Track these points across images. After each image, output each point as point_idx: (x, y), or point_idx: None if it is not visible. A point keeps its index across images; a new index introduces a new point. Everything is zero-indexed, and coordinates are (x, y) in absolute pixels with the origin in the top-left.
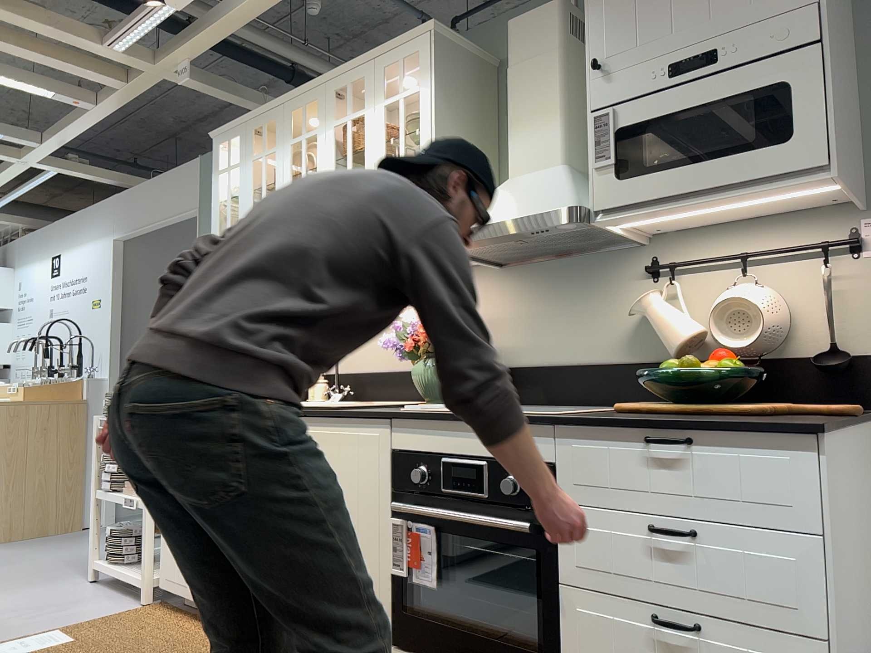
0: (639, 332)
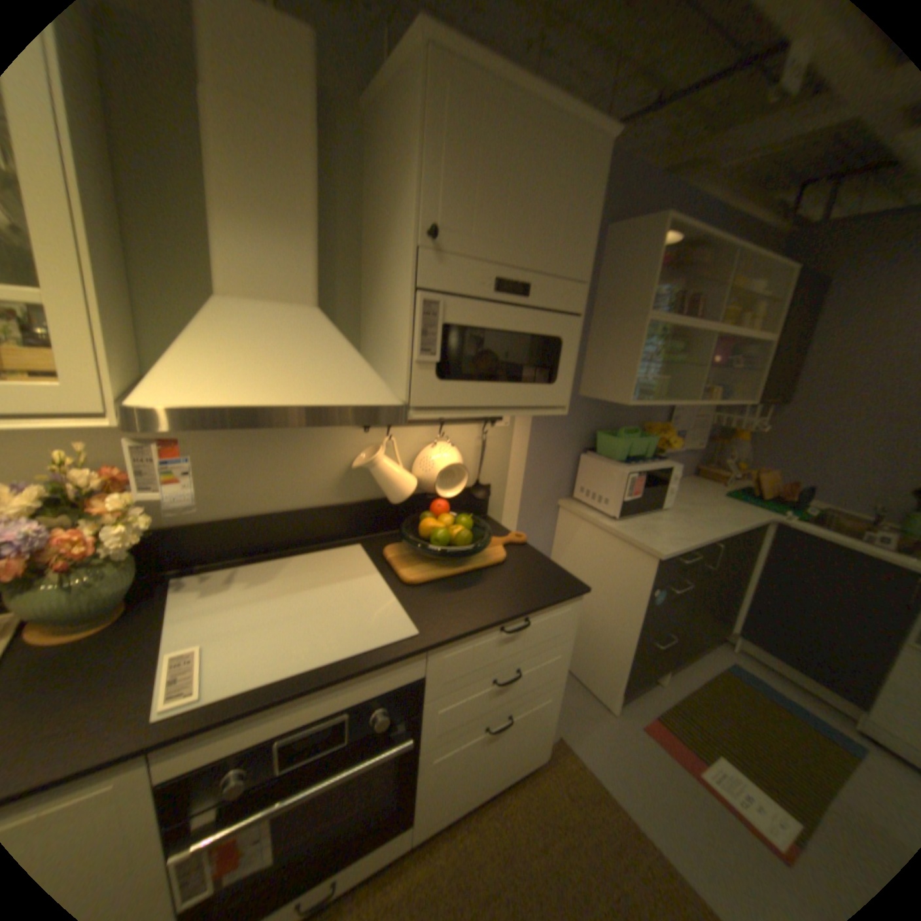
0: (350, 475)
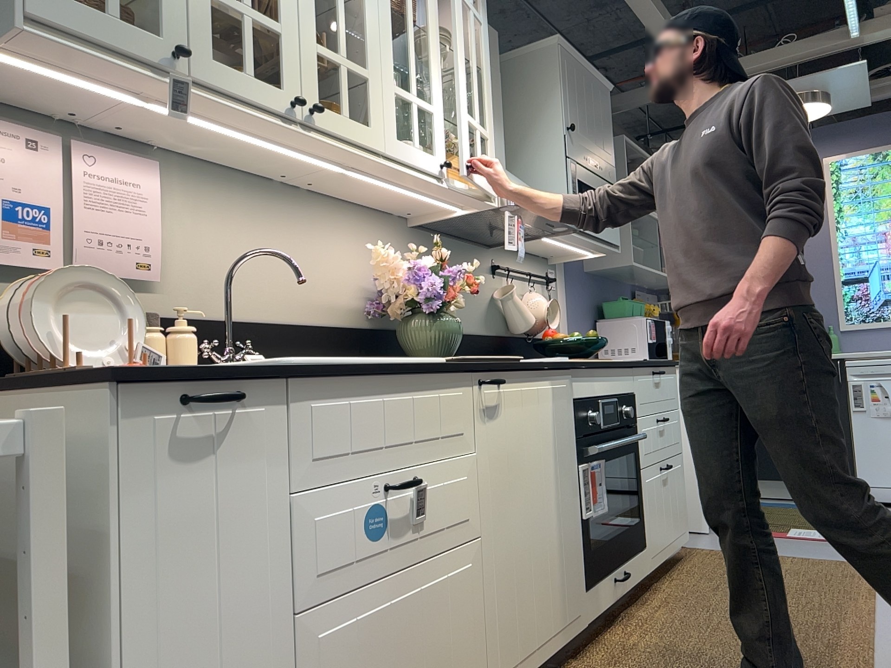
0: (491, 312)
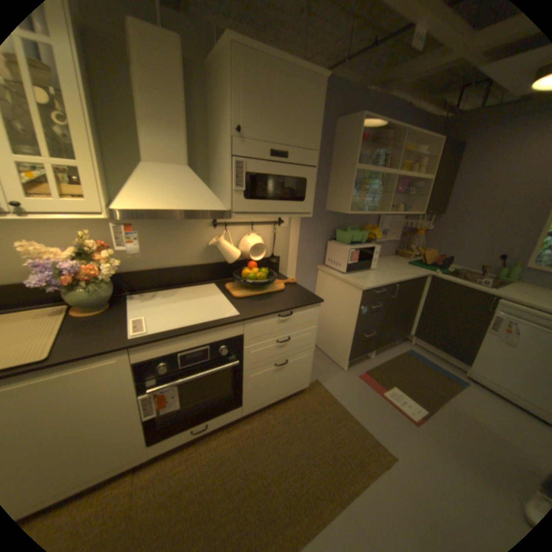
0: (208, 250)
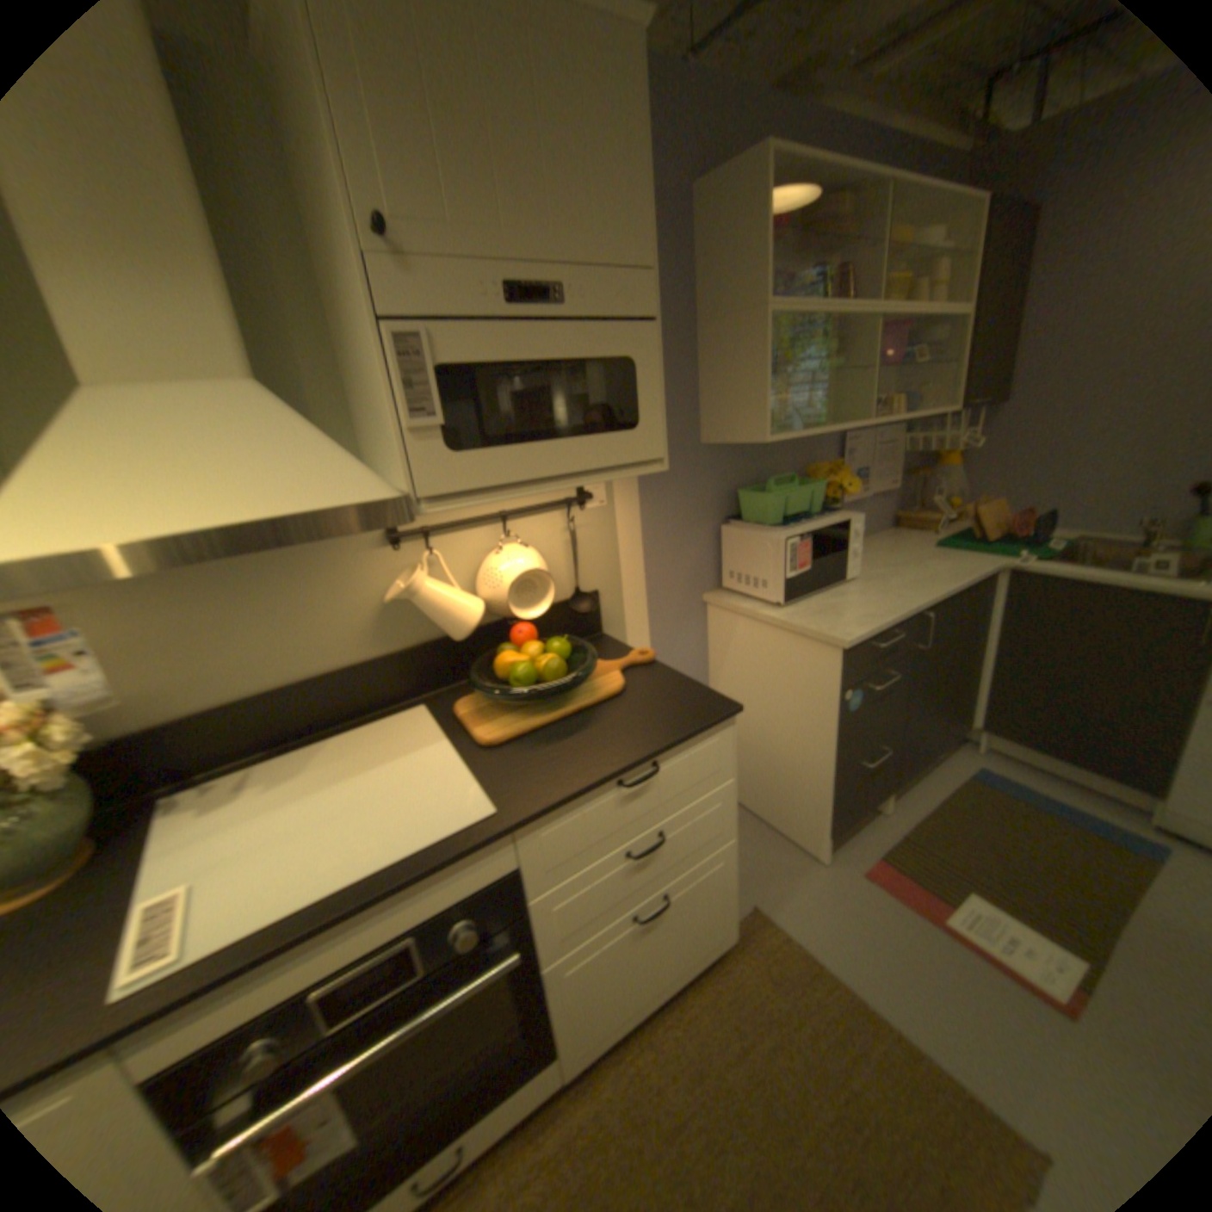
0: (386, 614)
